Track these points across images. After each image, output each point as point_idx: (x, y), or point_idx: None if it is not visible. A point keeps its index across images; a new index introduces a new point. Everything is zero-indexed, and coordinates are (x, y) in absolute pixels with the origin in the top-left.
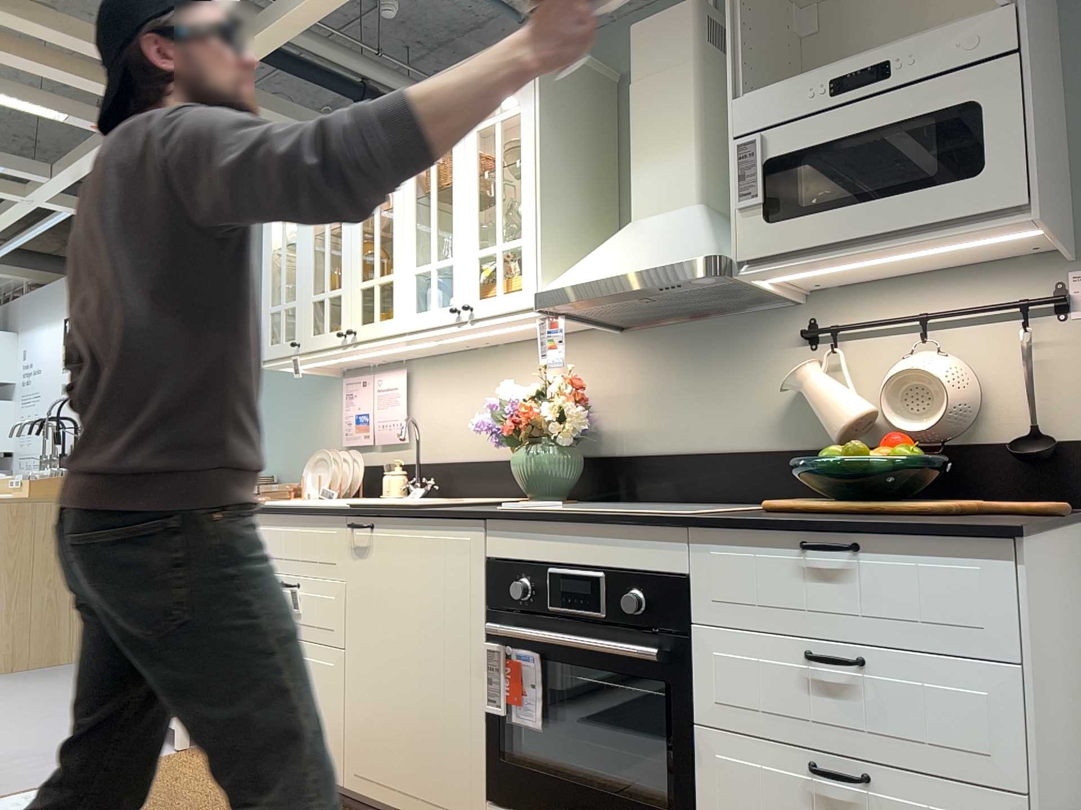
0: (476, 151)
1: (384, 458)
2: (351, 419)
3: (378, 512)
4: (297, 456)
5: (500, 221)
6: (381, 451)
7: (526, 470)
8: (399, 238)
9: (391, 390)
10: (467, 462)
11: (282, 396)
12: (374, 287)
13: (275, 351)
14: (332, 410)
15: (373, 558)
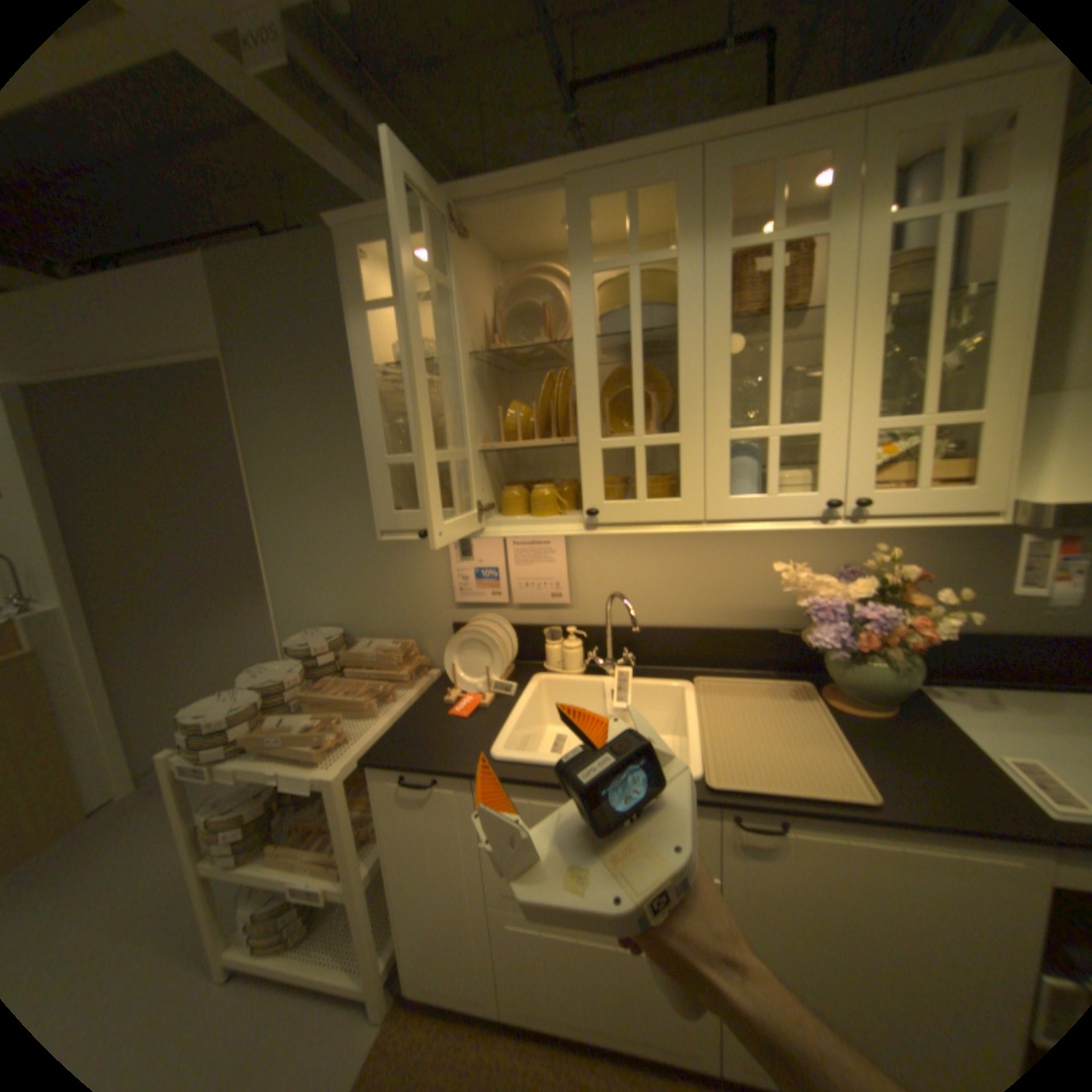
0: (889, 256)
1: (527, 617)
2: (470, 573)
3: (813, 816)
4: (371, 607)
5: (939, 381)
6: (522, 608)
7: (877, 683)
8: (696, 381)
9: (542, 545)
10: (670, 628)
11: (329, 536)
12: (637, 449)
13: (409, 521)
14: (428, 558)
15: (791, 864)
